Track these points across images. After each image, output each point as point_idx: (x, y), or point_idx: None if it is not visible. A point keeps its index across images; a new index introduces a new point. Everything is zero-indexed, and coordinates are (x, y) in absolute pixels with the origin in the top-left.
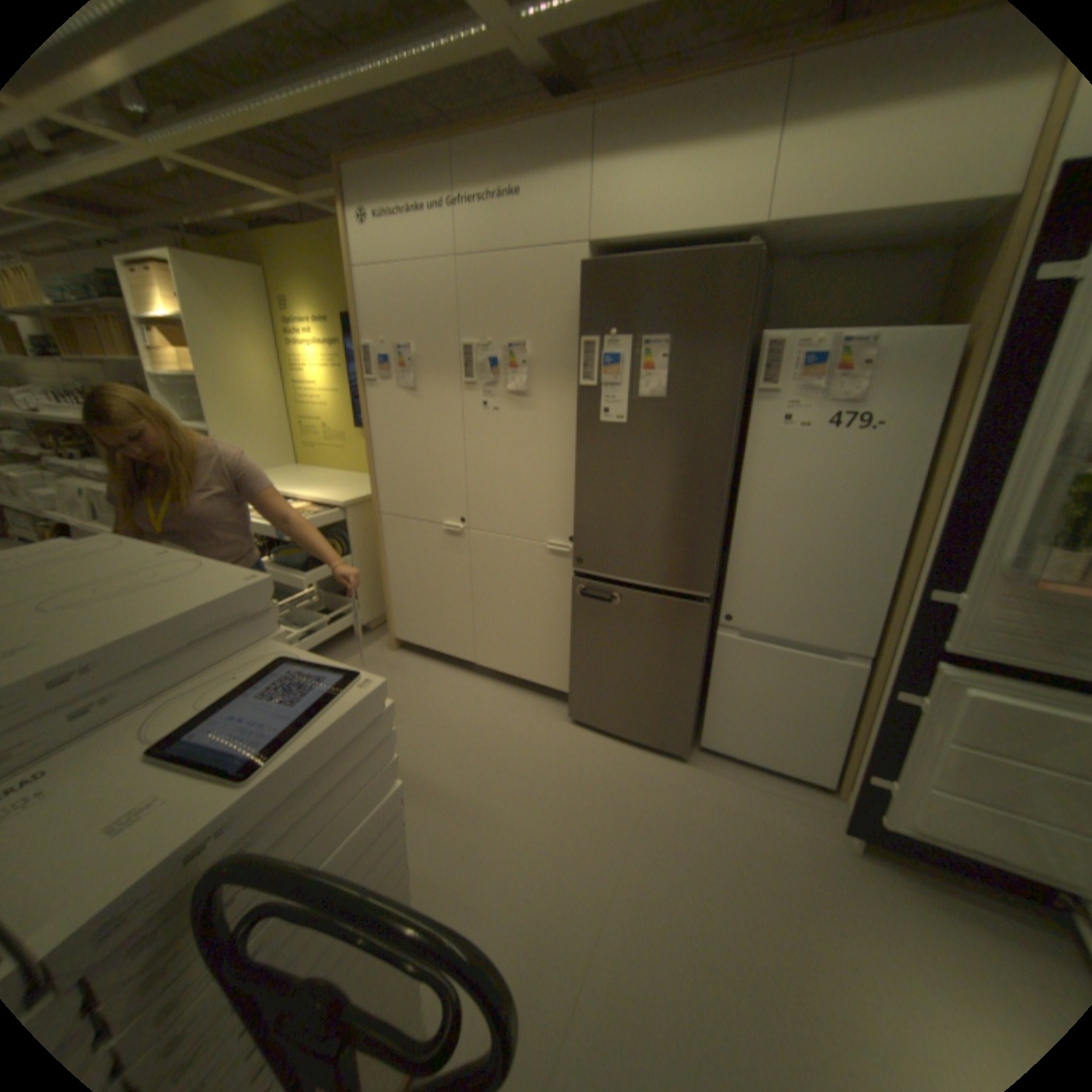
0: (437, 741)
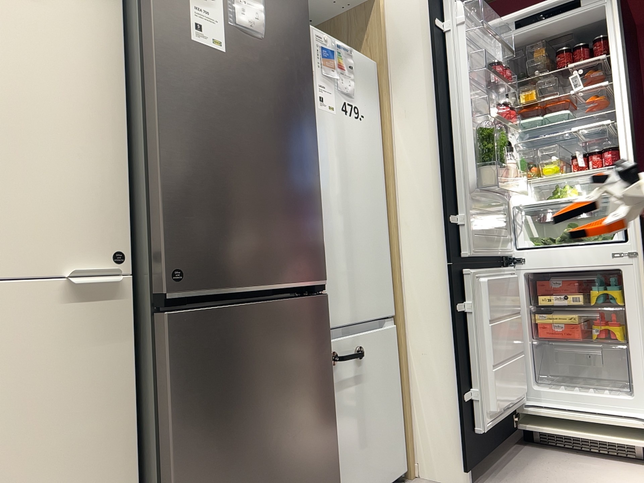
0: None
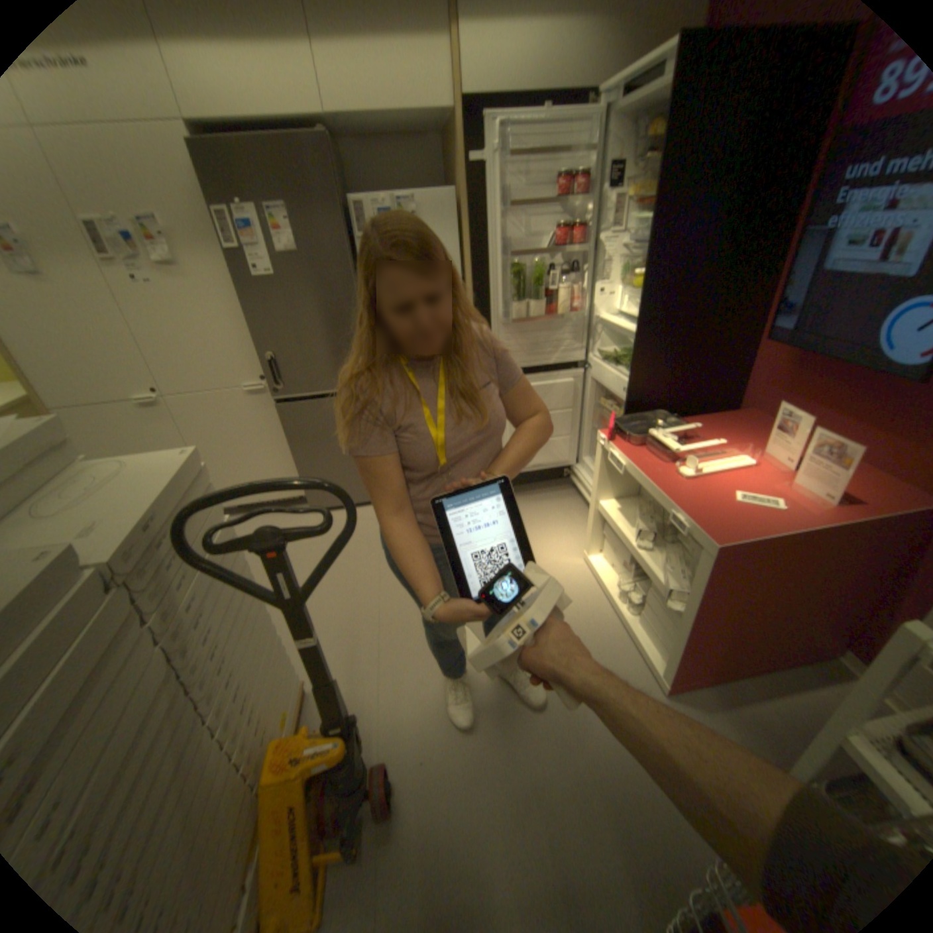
0: None
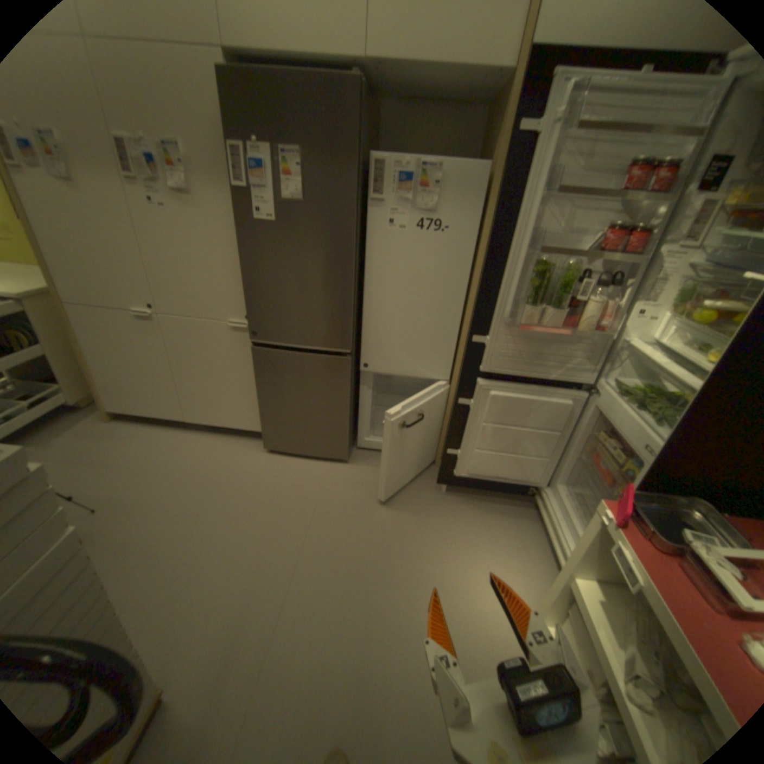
0: (156, 485)
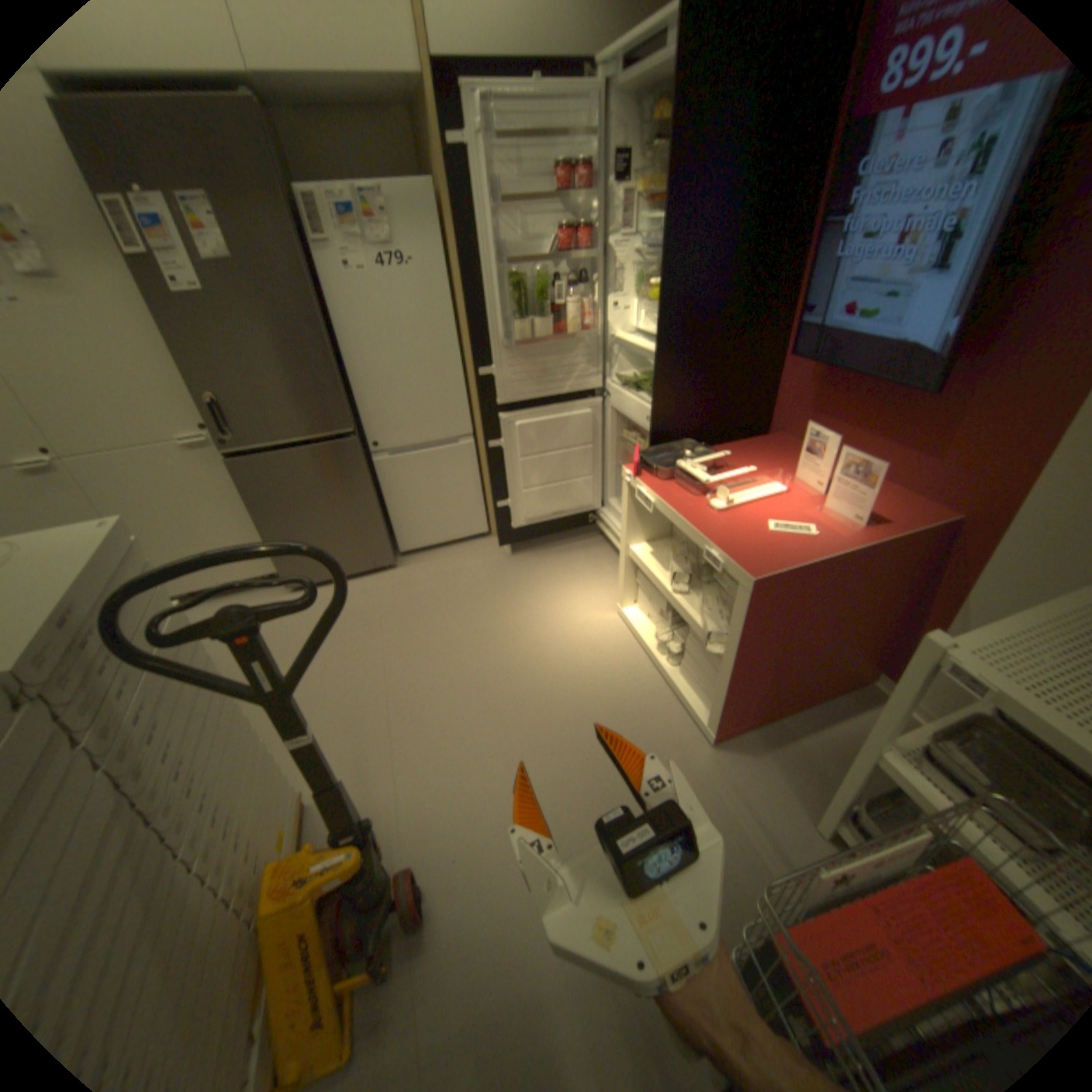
0: None
